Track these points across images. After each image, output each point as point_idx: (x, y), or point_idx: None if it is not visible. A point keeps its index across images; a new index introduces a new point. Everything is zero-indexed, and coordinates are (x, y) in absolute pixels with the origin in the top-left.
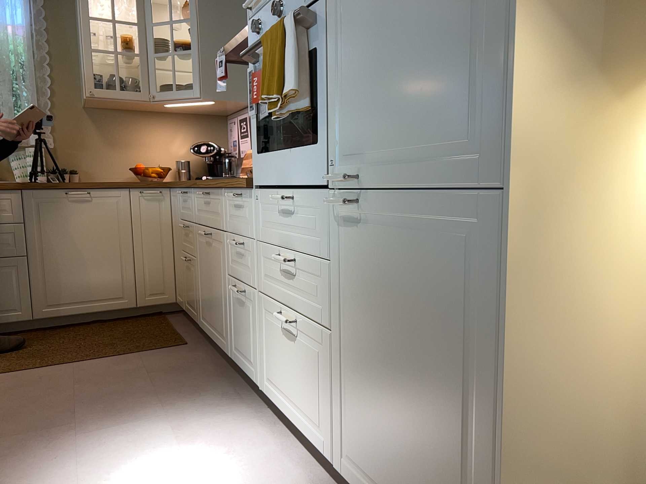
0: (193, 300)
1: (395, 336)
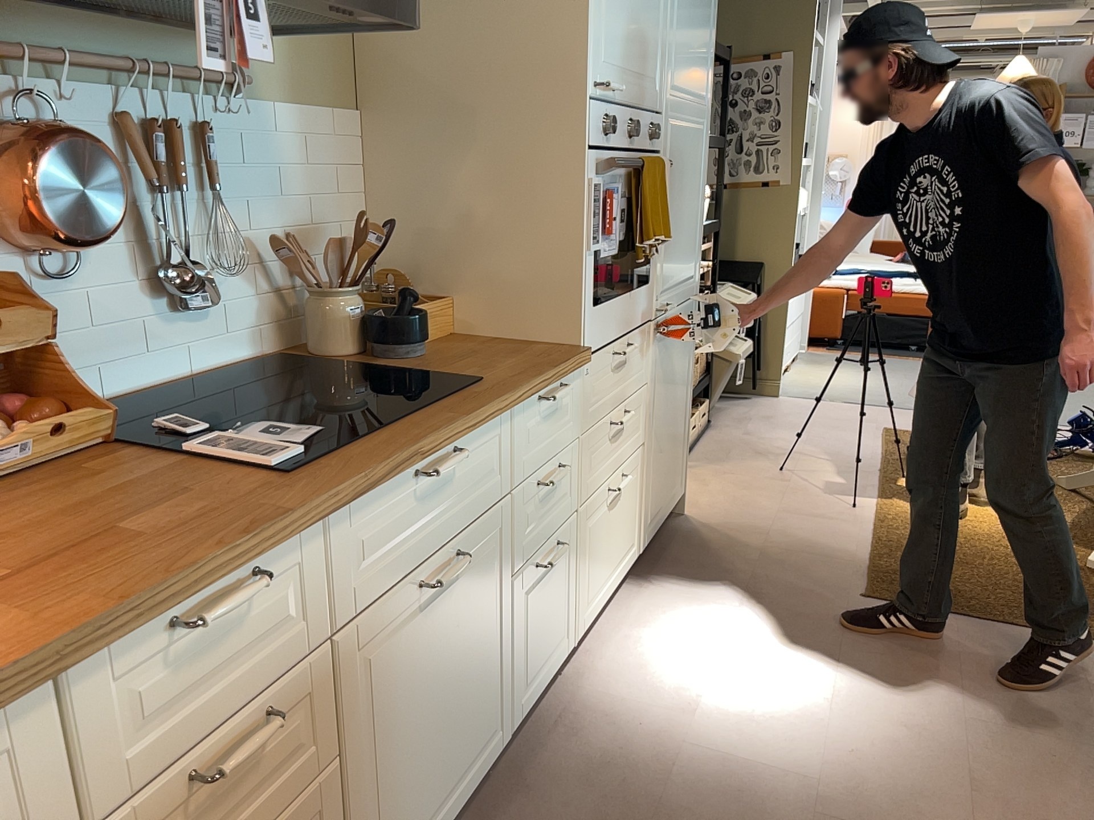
0: None
1: (671, 397)
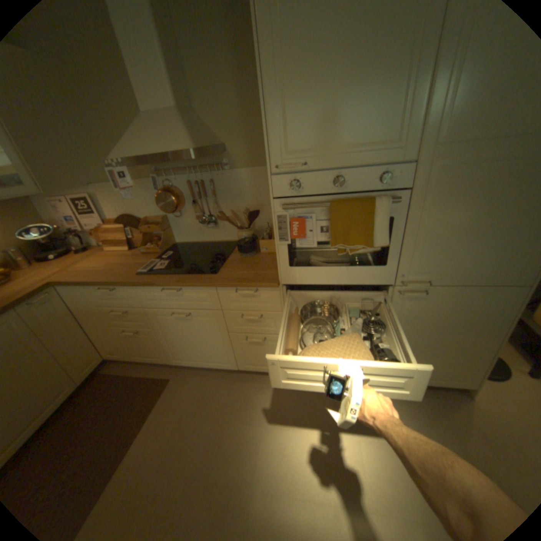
0: (151, 353)
1: (439, 333)
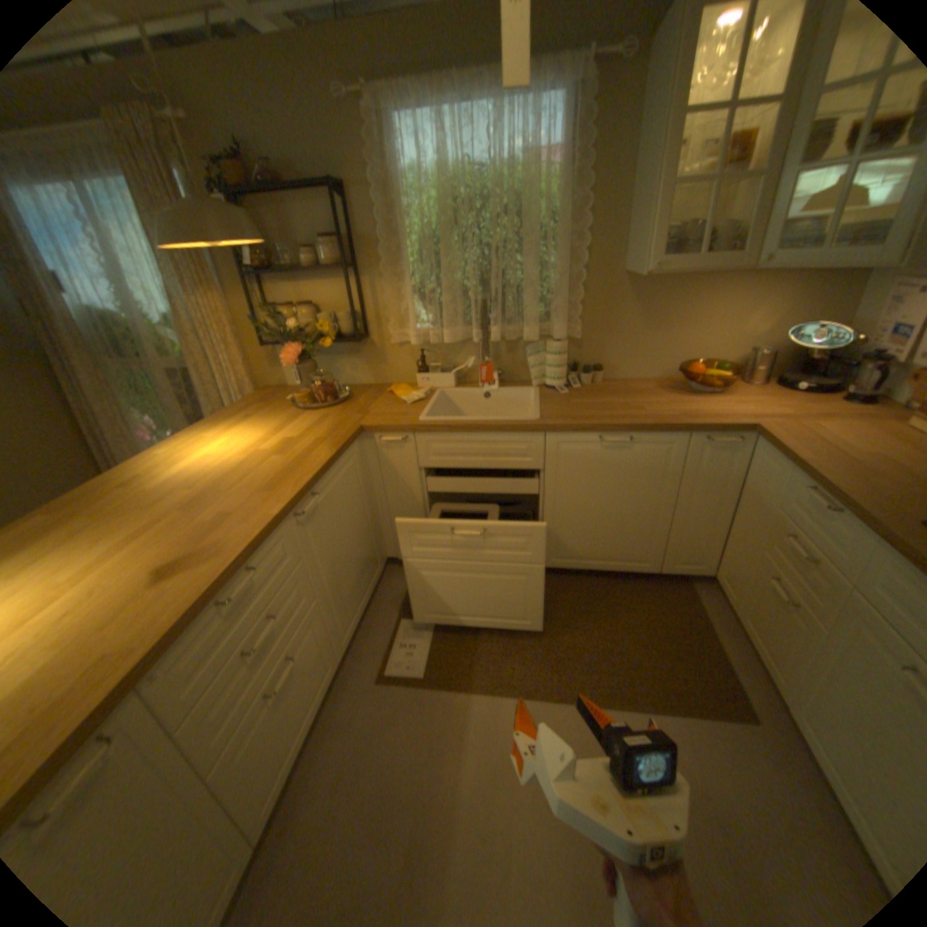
0: (781, 657)
1: None
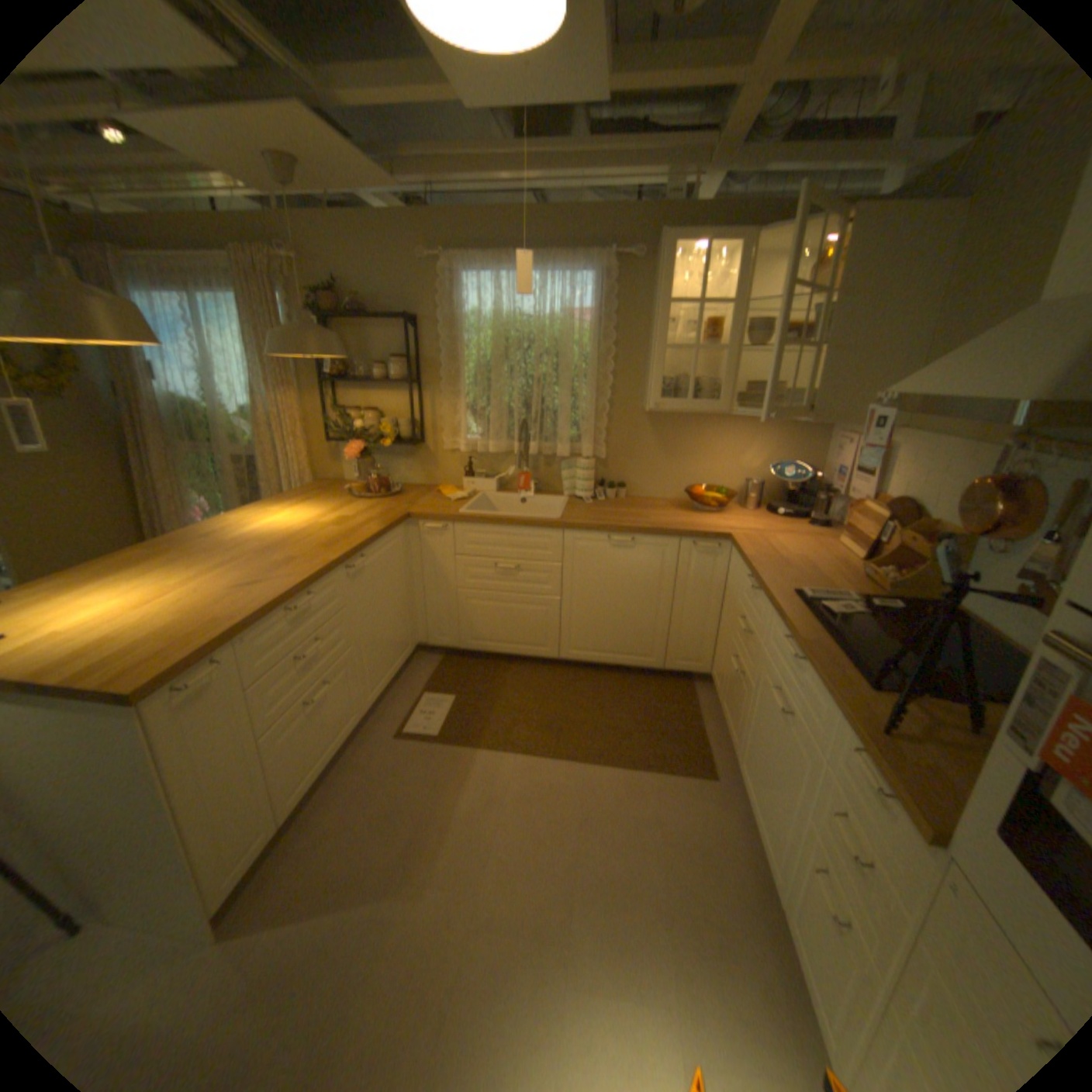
0: (736, 723)
1: None
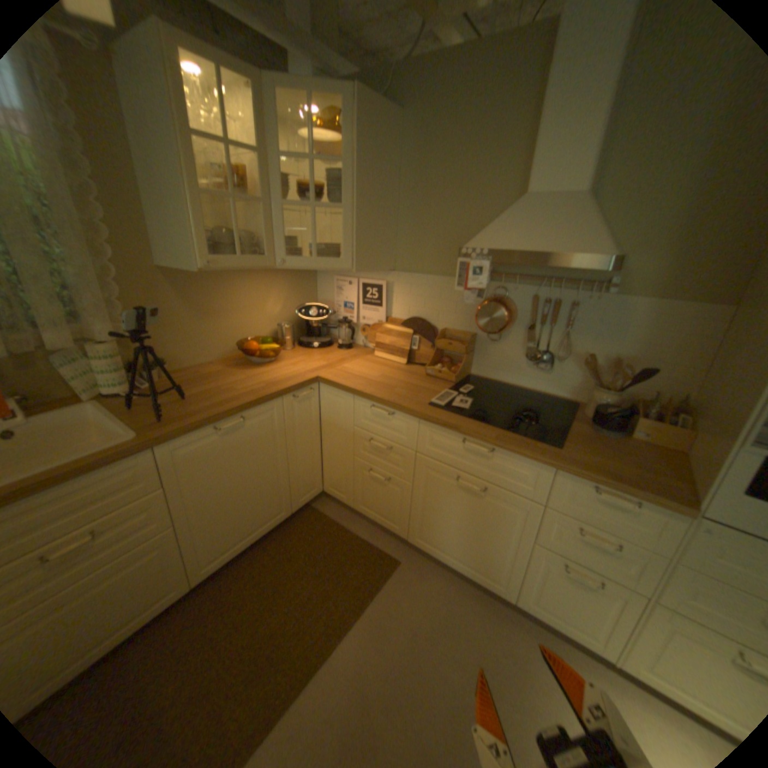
0: (391, 515)
1: None
